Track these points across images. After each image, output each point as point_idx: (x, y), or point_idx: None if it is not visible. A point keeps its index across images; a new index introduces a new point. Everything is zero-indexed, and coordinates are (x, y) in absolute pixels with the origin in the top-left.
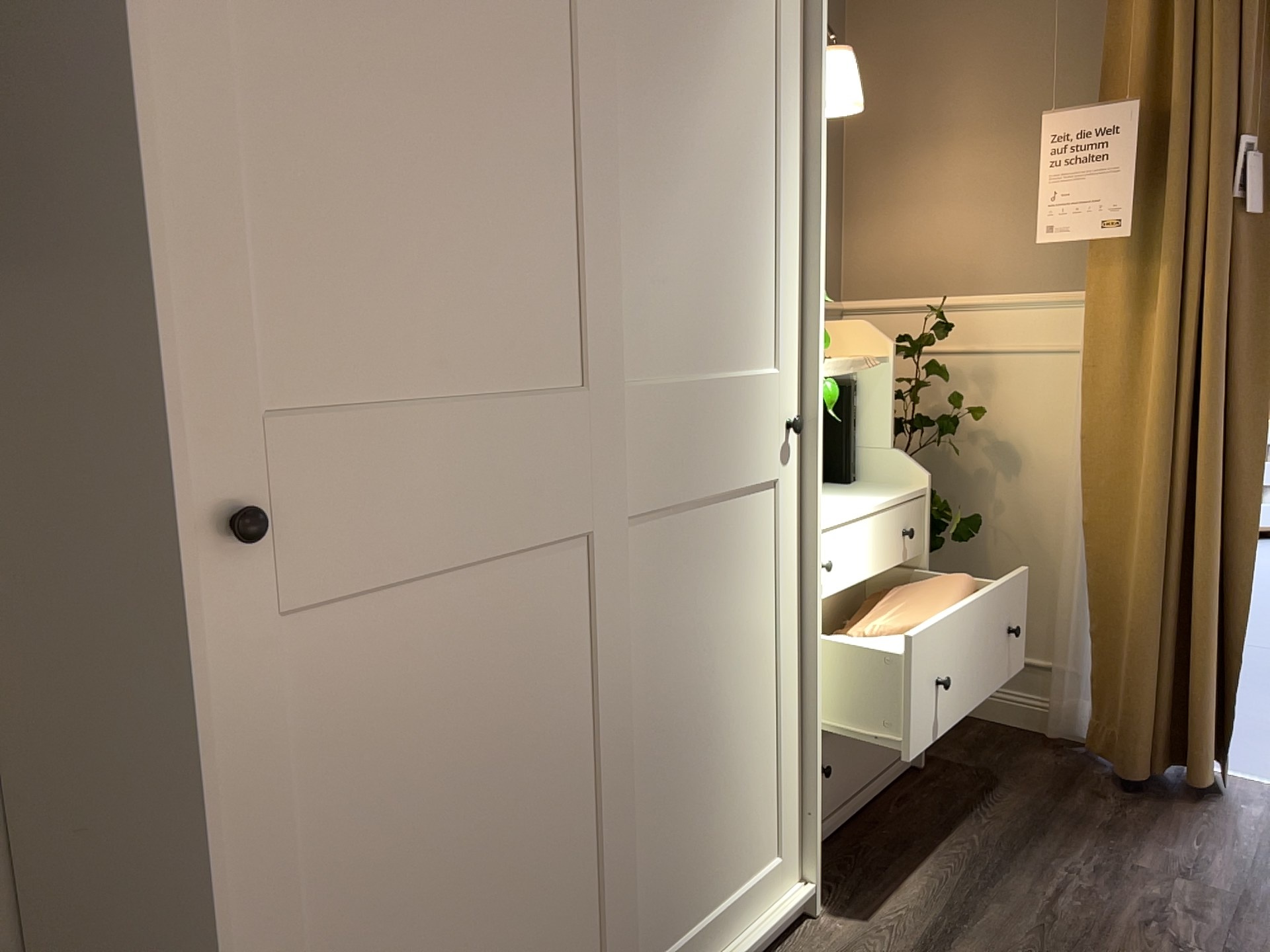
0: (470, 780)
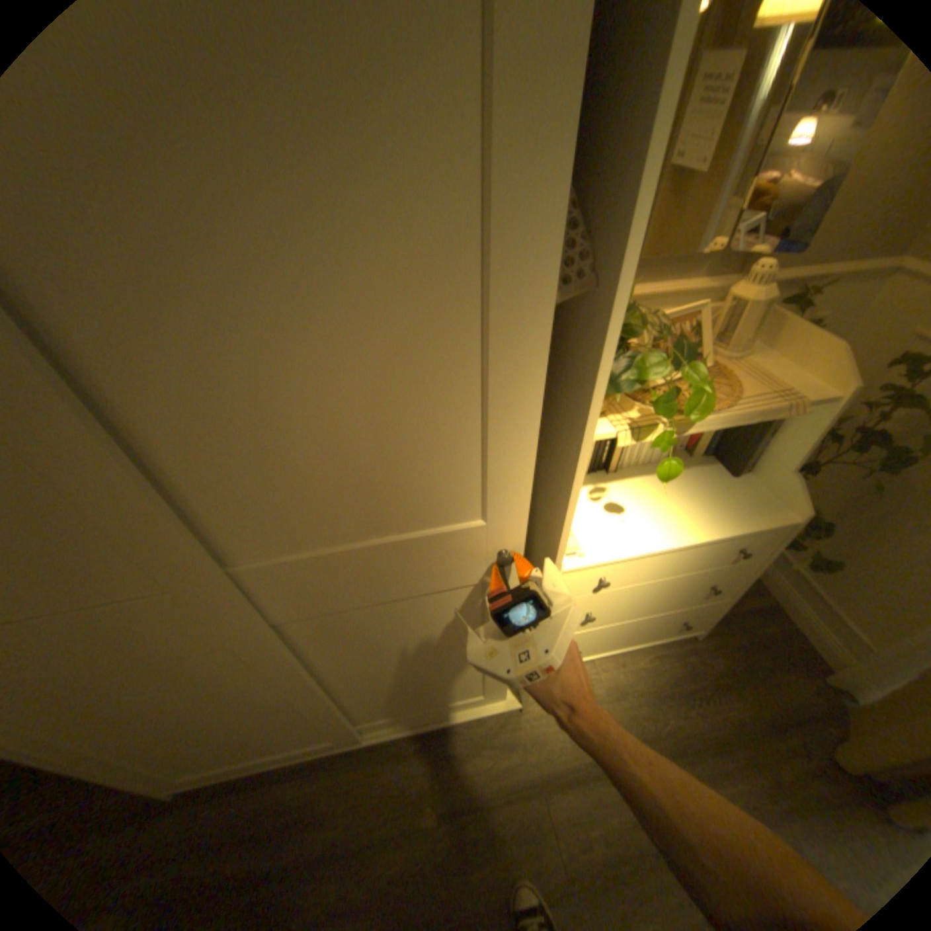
0: (159, 726)
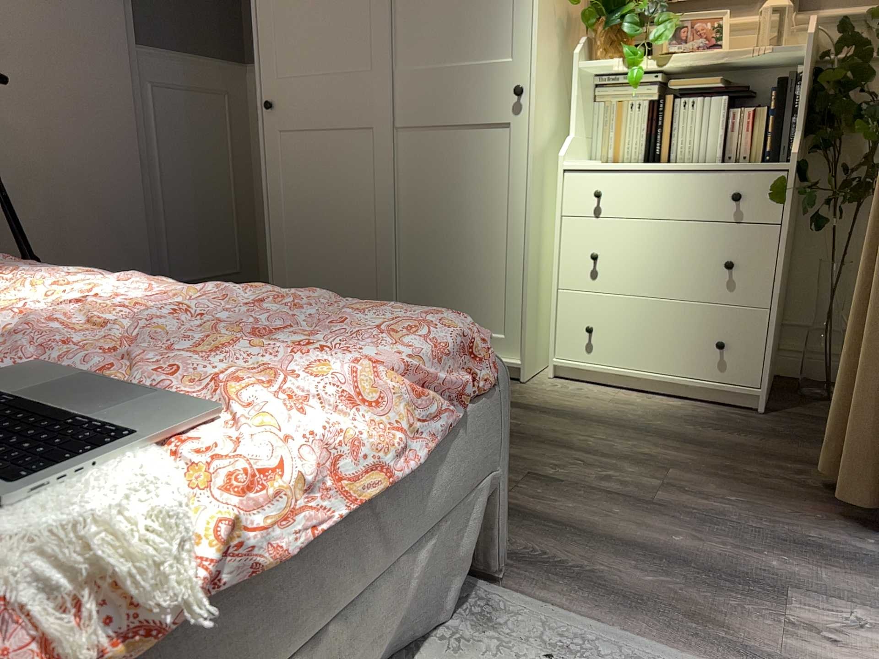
0: (318, 206)
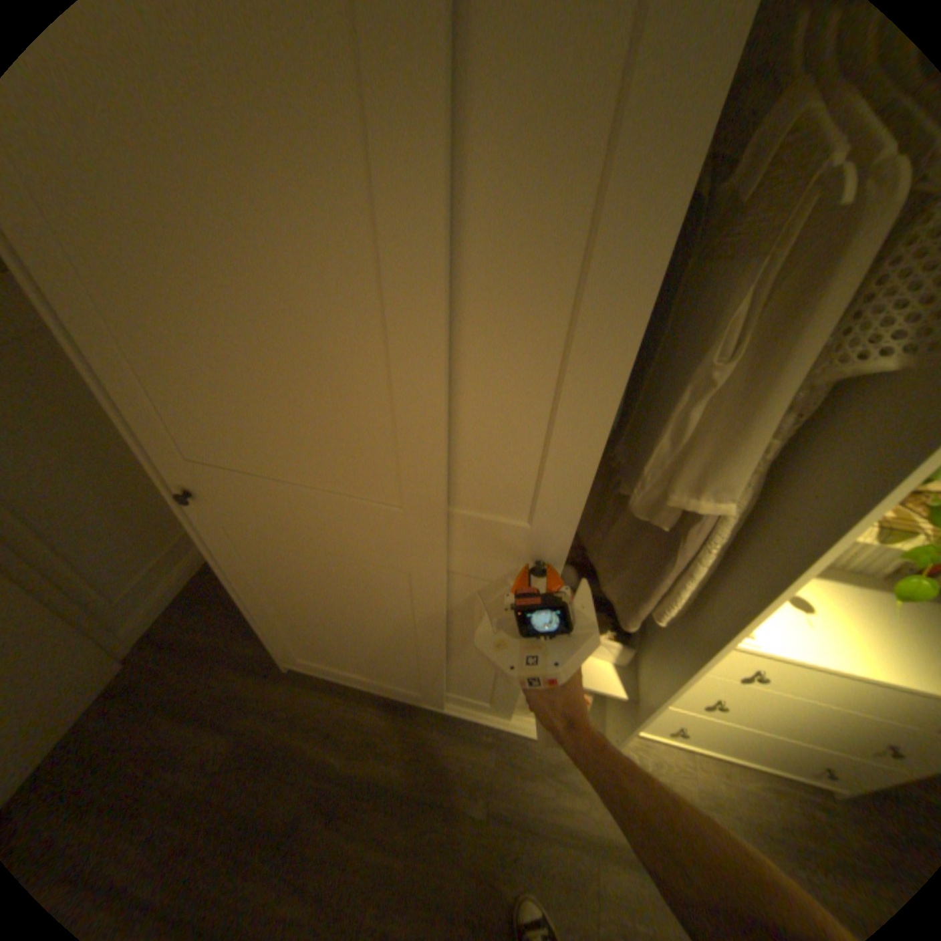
0: (319, 611)
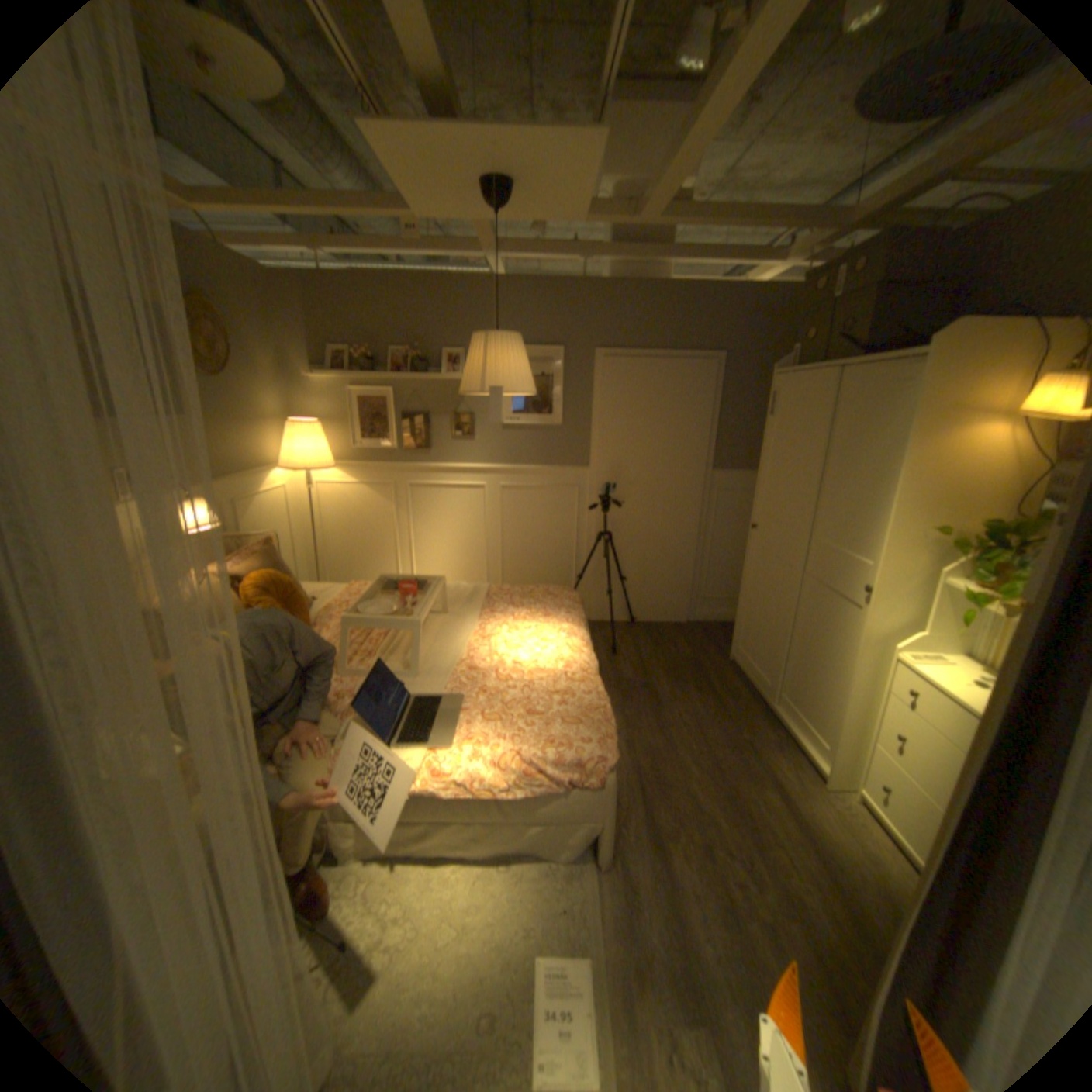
0: (762, 598)
